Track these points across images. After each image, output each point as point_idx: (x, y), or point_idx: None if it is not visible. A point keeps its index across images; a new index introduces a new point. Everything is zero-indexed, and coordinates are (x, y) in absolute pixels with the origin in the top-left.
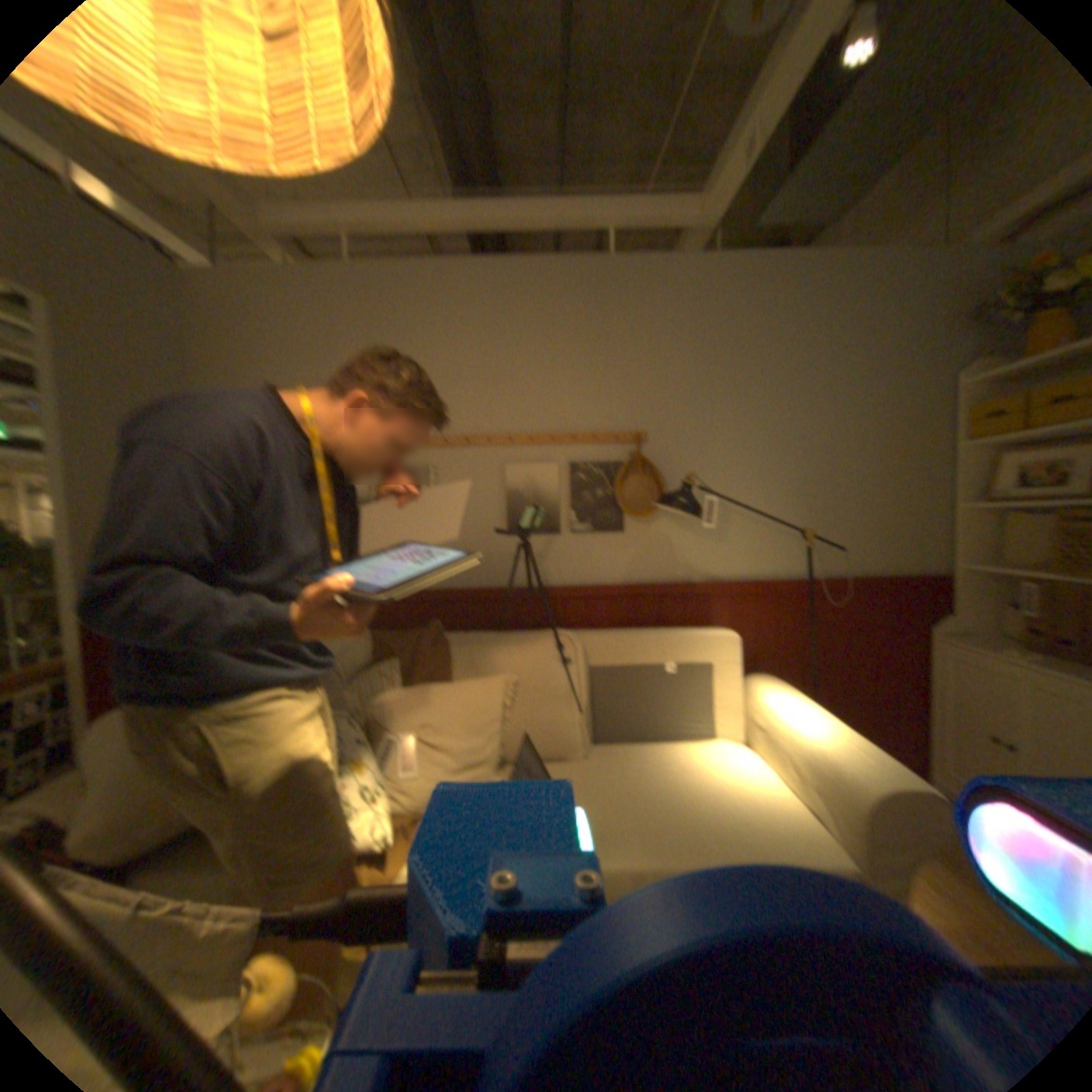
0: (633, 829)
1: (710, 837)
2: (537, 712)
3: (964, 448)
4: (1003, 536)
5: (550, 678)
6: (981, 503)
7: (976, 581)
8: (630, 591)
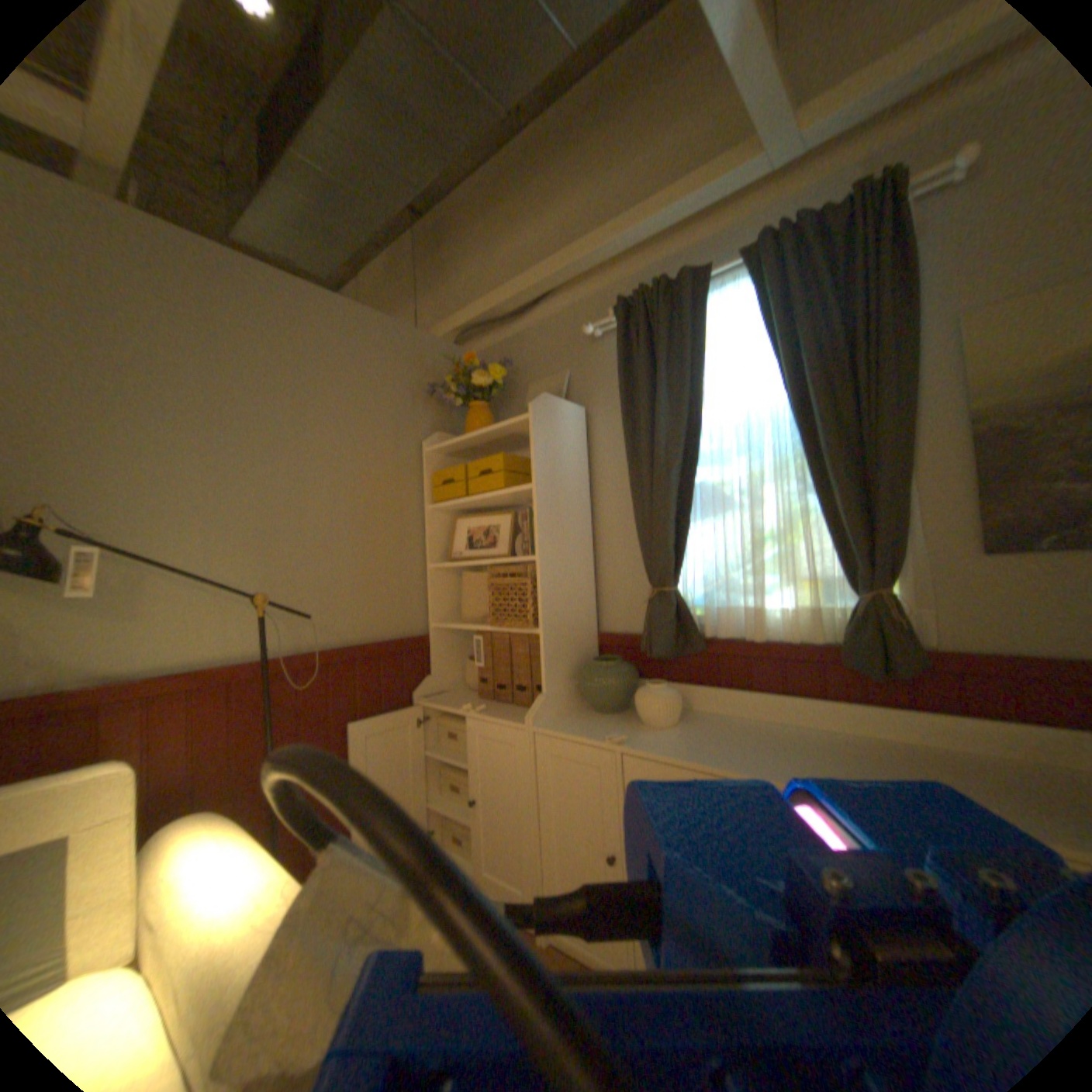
0: None
1: None
2: None
3: (429, 511)
4: (463, 593)
5: None
6: (444, 563)
7: (445, 638)
8: None
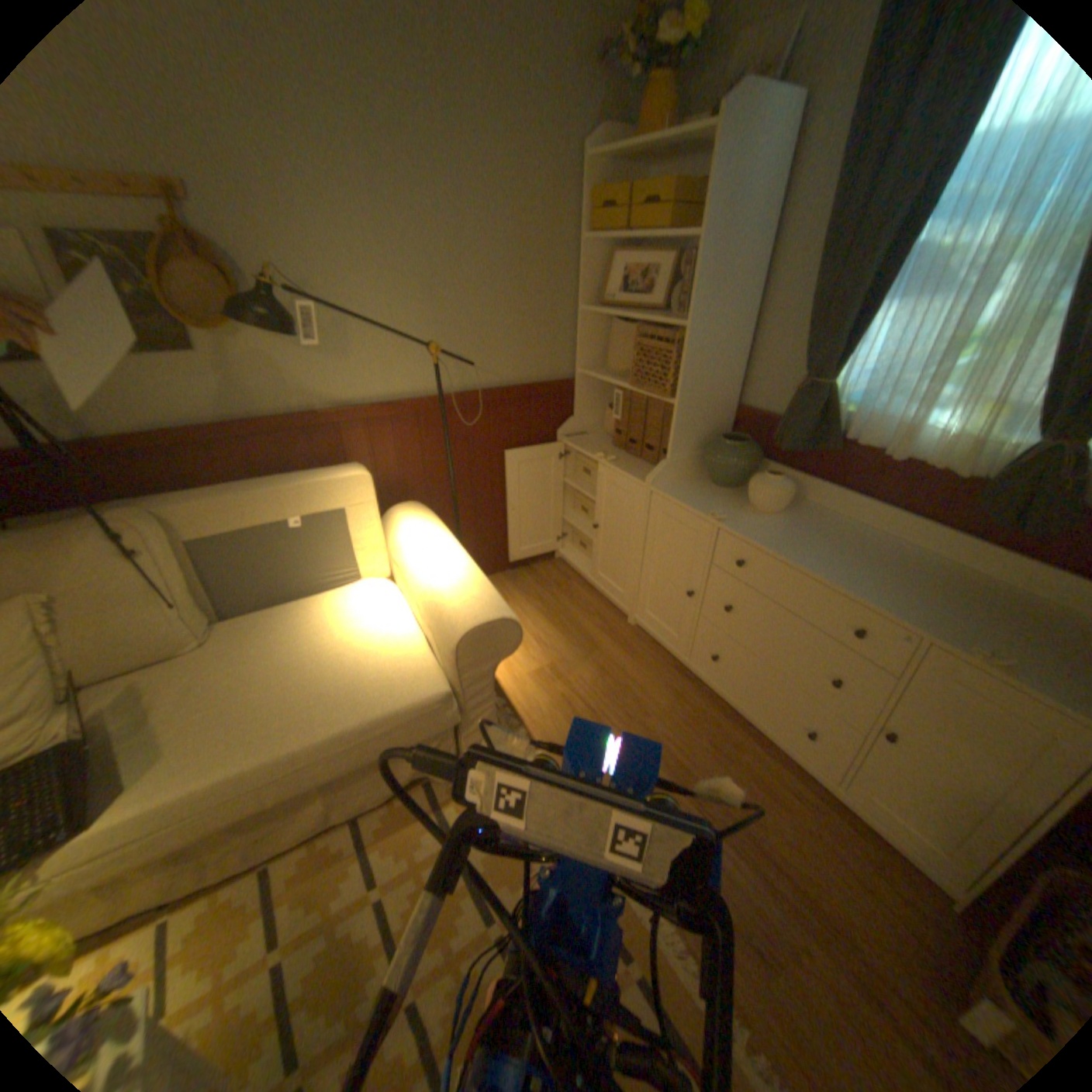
0: (237, 725)
1: (320, 705)
2: (100, 623)
3: (585, 242)
4: (610, 339)
5: (105, 580)
6: (595, 306)
7: (589, 384)
8: (228, 430)
